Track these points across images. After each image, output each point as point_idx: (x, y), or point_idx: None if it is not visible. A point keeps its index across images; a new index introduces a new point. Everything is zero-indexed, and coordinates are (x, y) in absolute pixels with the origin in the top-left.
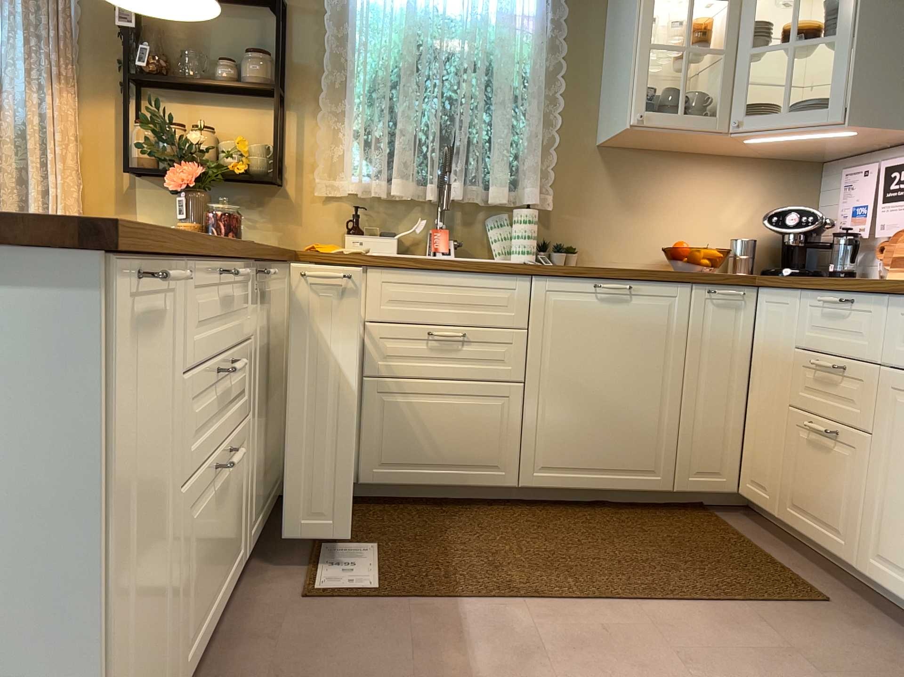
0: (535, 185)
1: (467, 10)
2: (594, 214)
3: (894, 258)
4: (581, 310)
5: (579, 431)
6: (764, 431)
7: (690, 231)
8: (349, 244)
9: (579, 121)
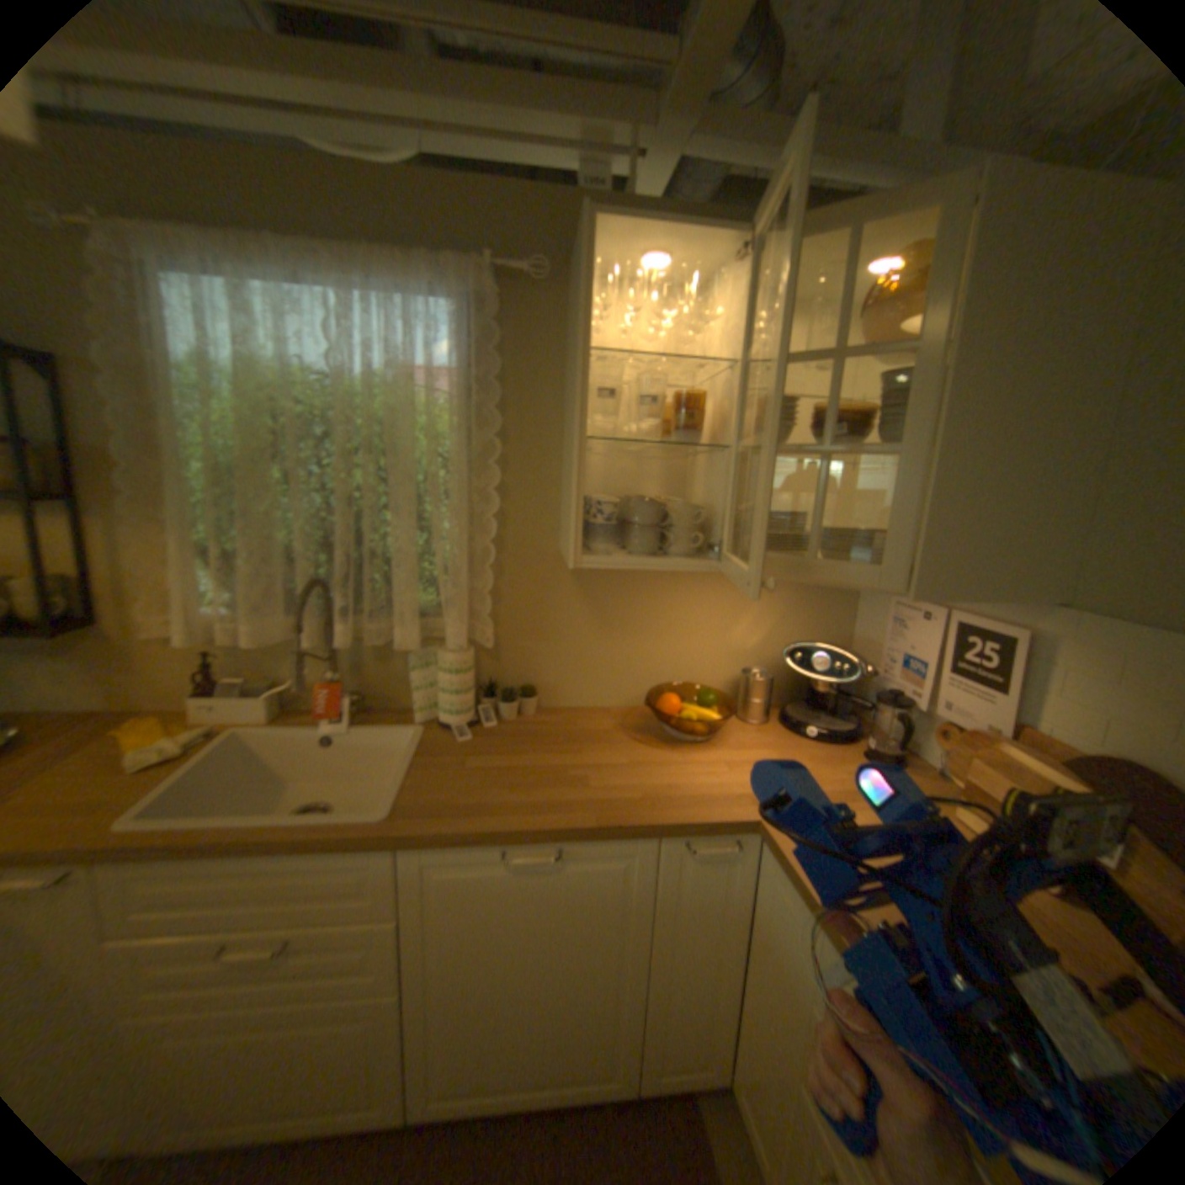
0: (466, 617)
1: (333, 364)
2: (559, 642)
3: (968, 778)
4: (478, 893)
5: (490, 1050)
6: (764, 1060)
7: (690, 656)
8: (188, 715)
9: (530, 520)
